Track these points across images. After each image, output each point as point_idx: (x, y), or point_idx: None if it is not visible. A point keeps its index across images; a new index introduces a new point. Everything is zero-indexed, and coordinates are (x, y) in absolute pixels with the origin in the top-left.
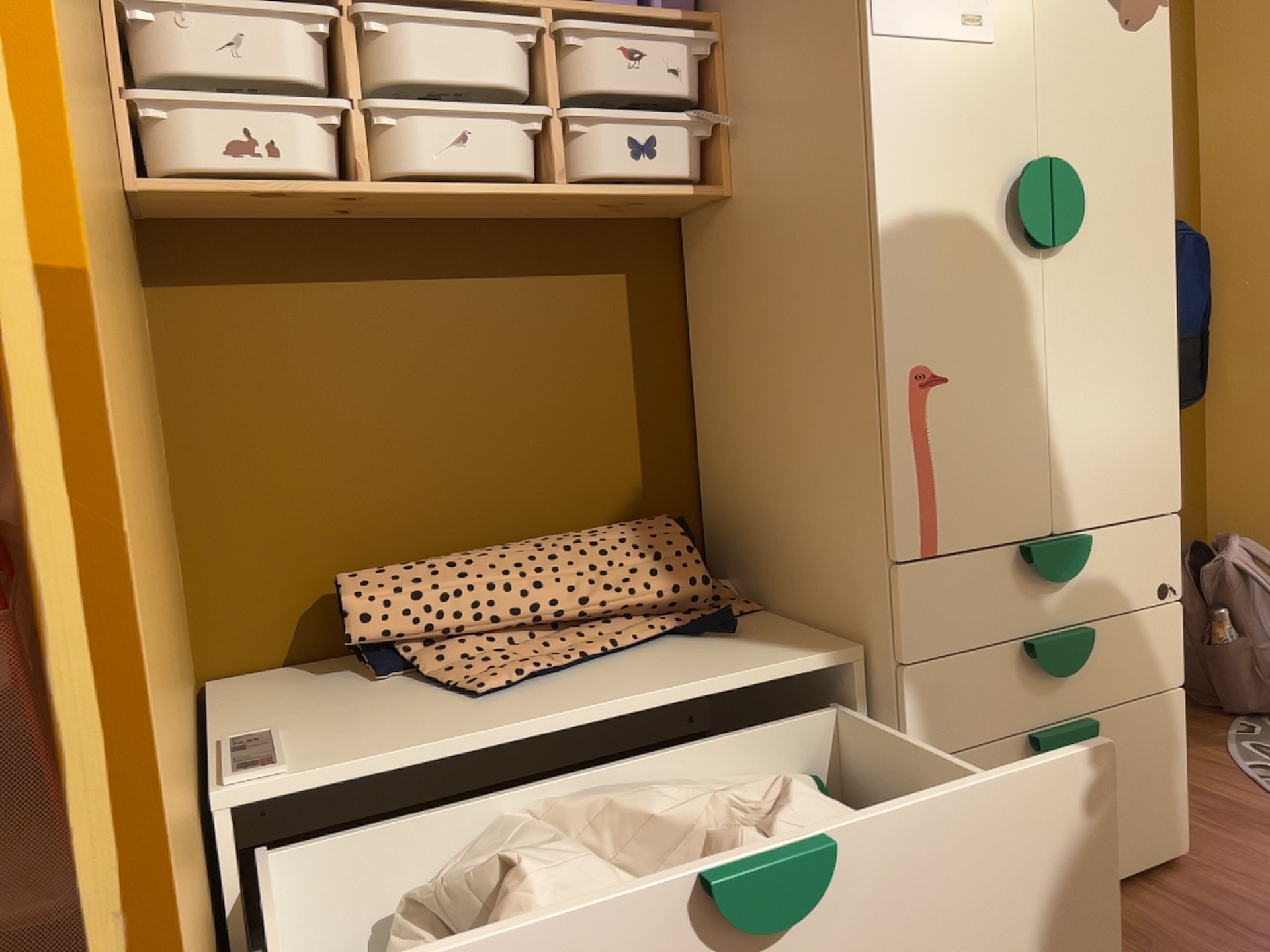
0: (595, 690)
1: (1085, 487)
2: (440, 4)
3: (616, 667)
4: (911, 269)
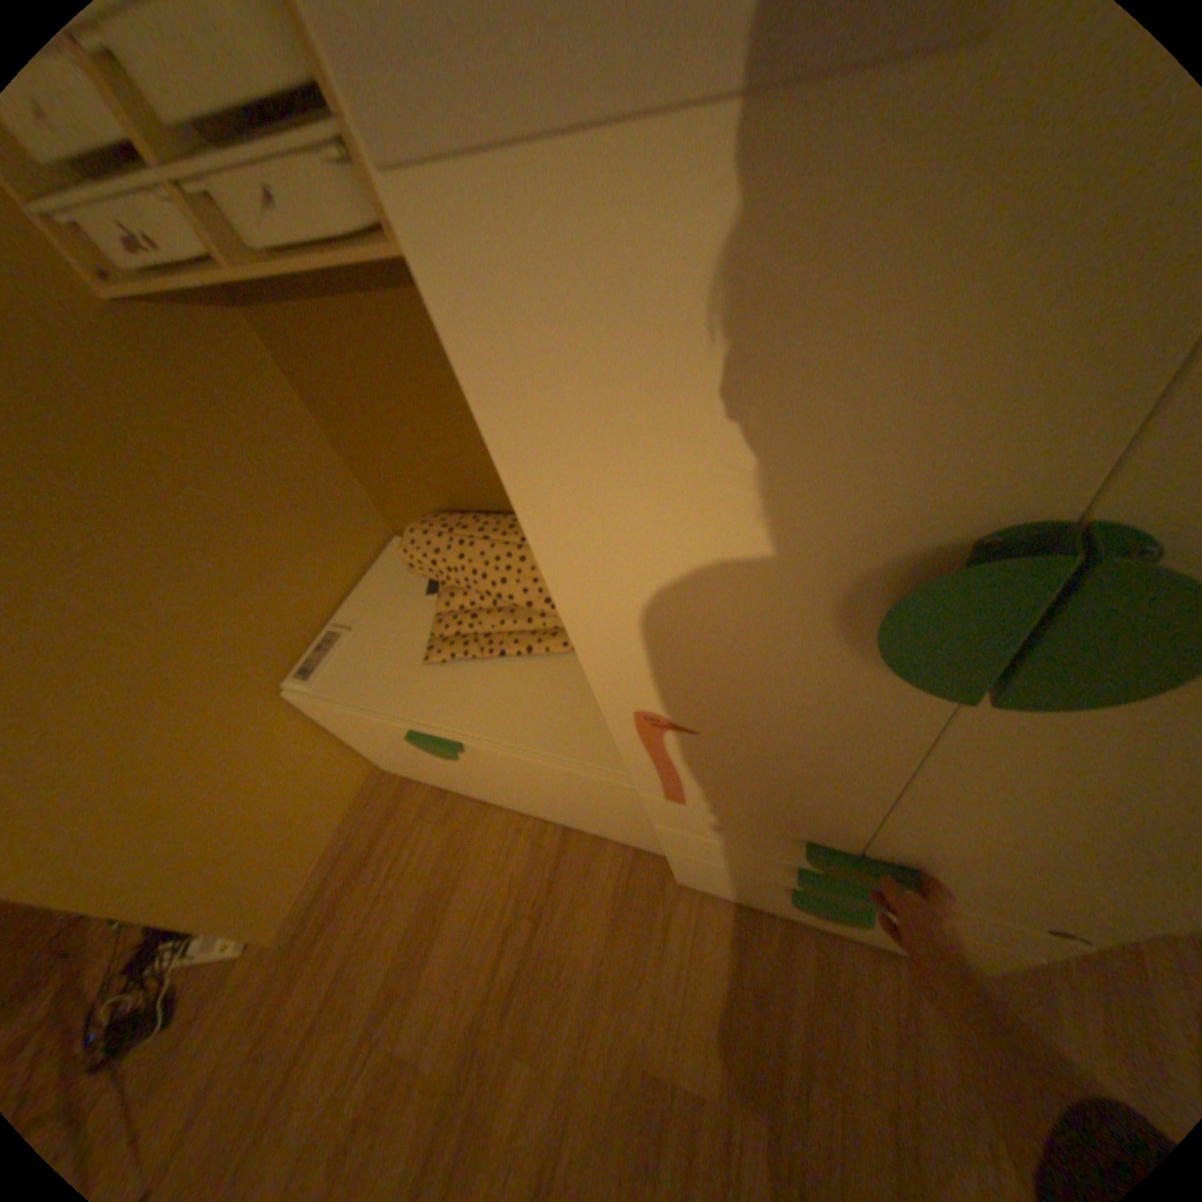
0: (468, 699)
1: (942, 856)
2: None
3: (510, 673)
4: (615, 629)
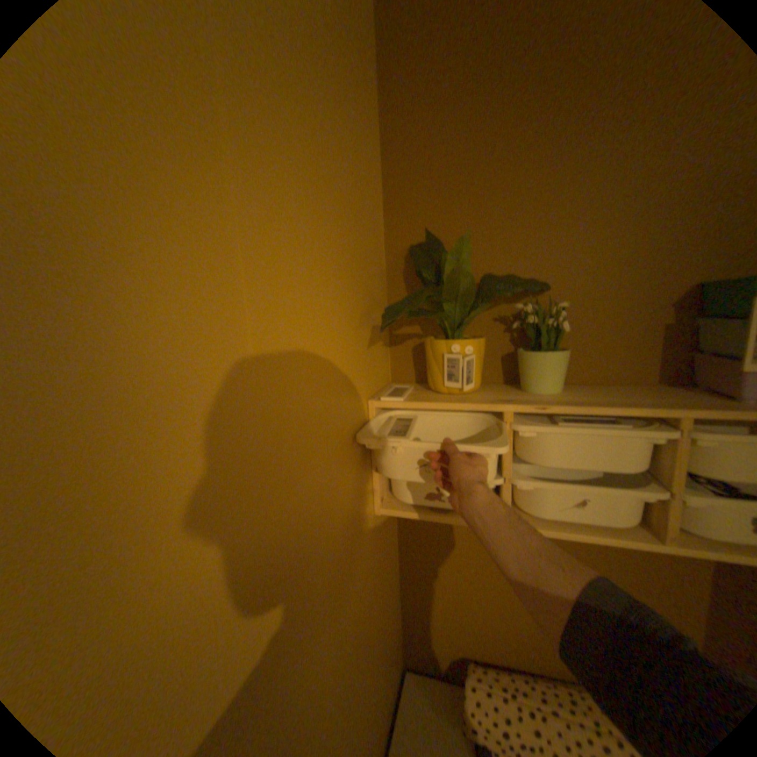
0: None
1: None
2: (580, 416)
3: None
4: None
